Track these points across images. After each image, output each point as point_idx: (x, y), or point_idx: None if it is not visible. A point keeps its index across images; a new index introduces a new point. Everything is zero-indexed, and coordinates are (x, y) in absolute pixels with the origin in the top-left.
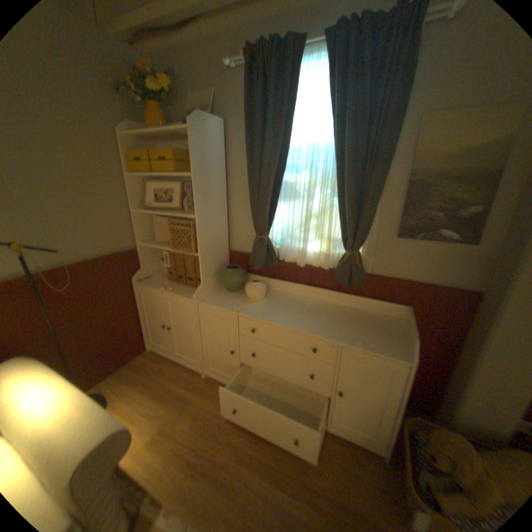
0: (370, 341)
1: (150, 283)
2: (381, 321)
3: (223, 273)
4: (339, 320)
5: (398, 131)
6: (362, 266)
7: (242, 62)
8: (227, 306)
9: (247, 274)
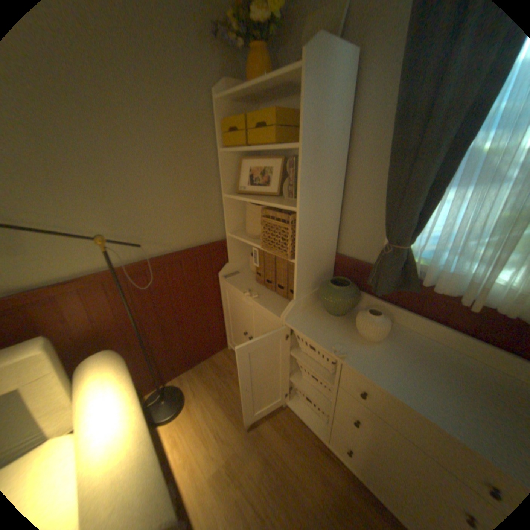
0: None
1: (236, 281)
2: None
3: (326, 288)
4: None
5: None
6: None
7: None
8: (326, 340)
9: (360, 294)
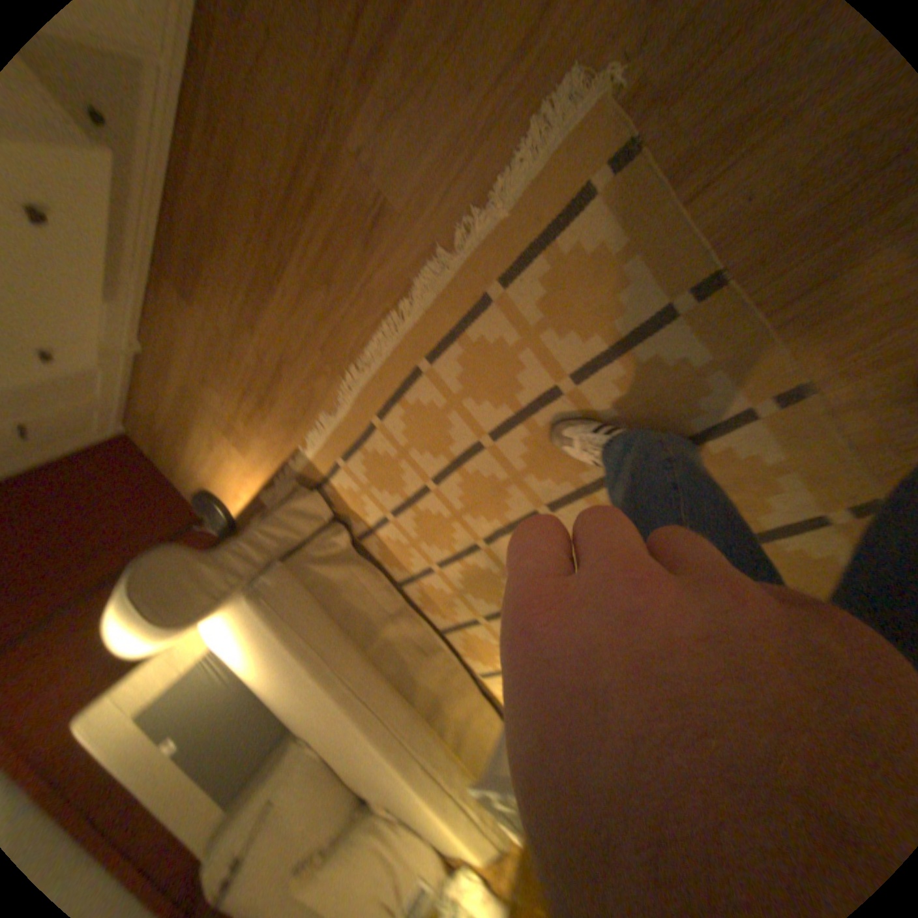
0: None
1: None
2: None
3: None
4: None
5: None
6: None
7: None
8: None
9: None
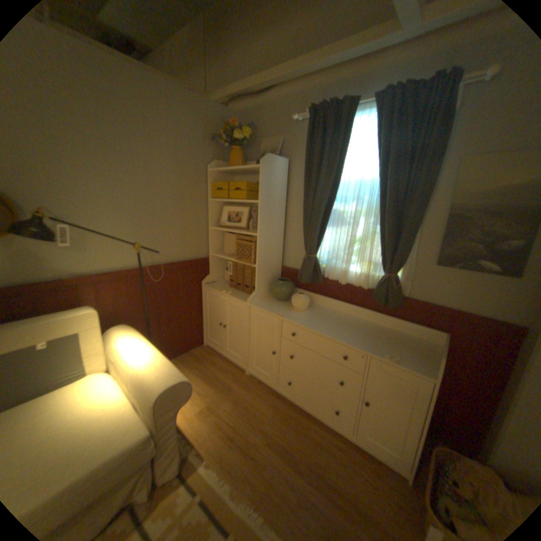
0: (398, 356)
1: (215, 287)
2: (416, 343)
3: (274, 283)
4: (373, 336)
5: (437, 172)
6: (400, 289)
7: (307, 117)
8: (273, 311)
9: (294, 287)
